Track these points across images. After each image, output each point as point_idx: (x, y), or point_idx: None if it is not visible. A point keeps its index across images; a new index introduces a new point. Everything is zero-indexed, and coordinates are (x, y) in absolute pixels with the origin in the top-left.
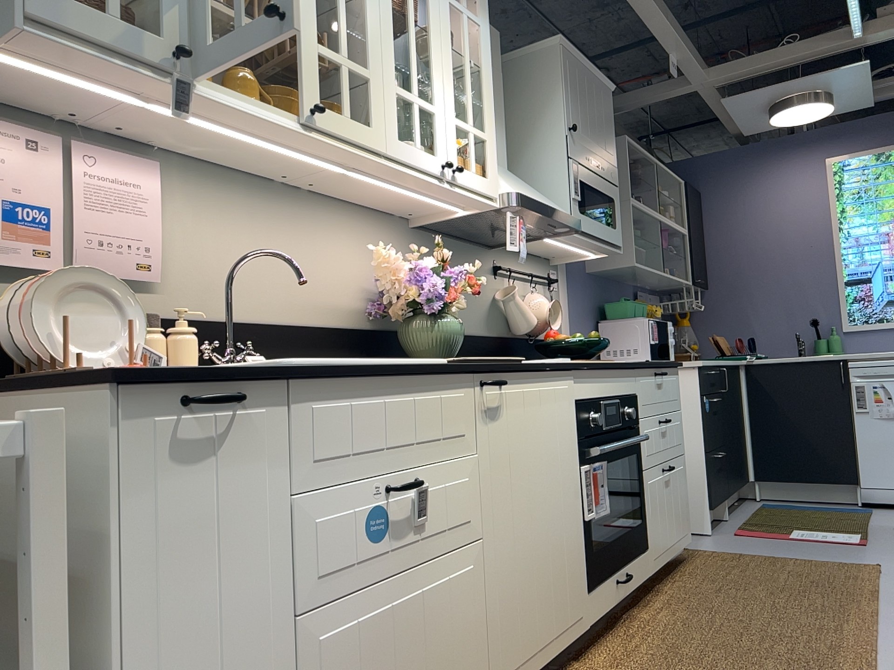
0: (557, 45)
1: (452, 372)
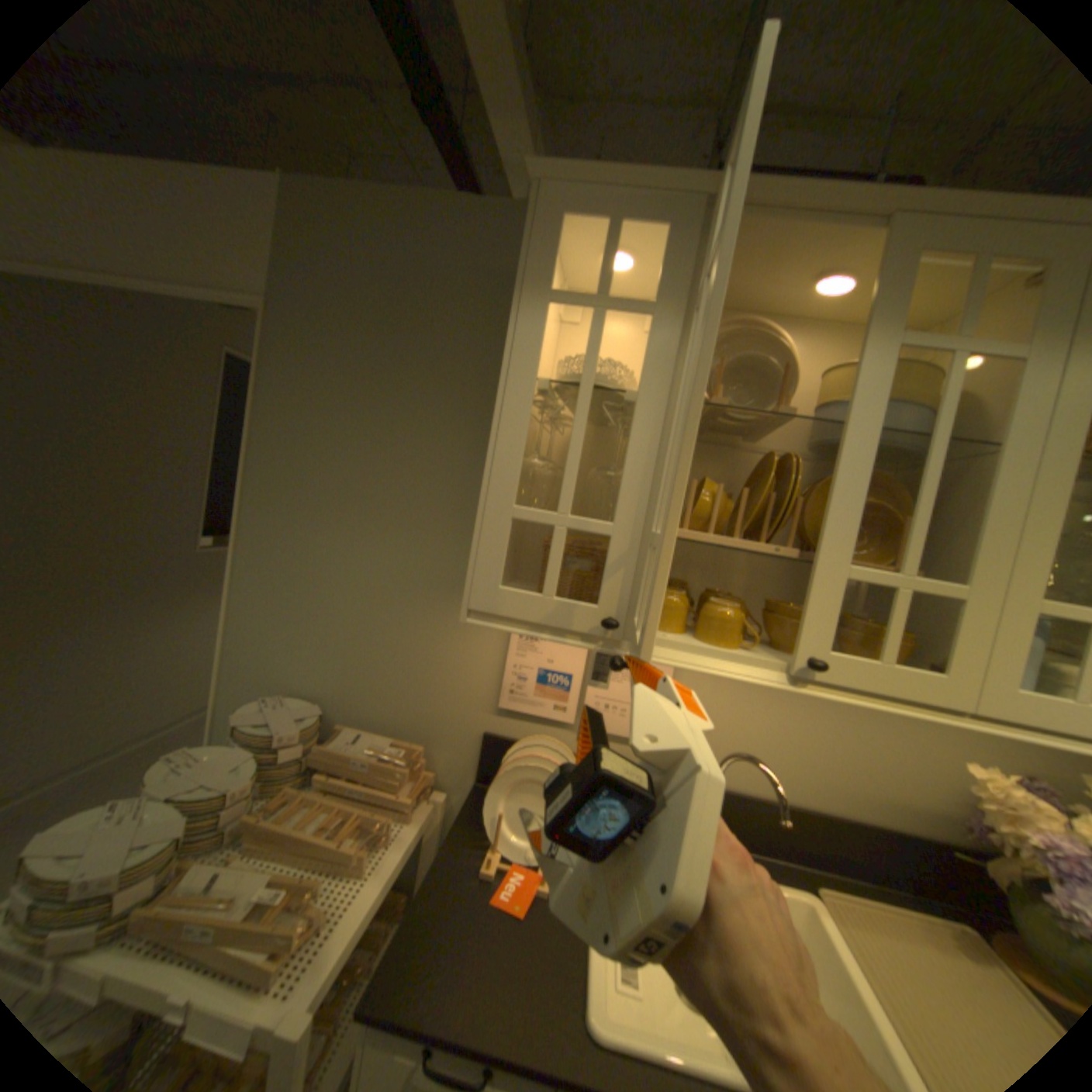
0: None
1: None
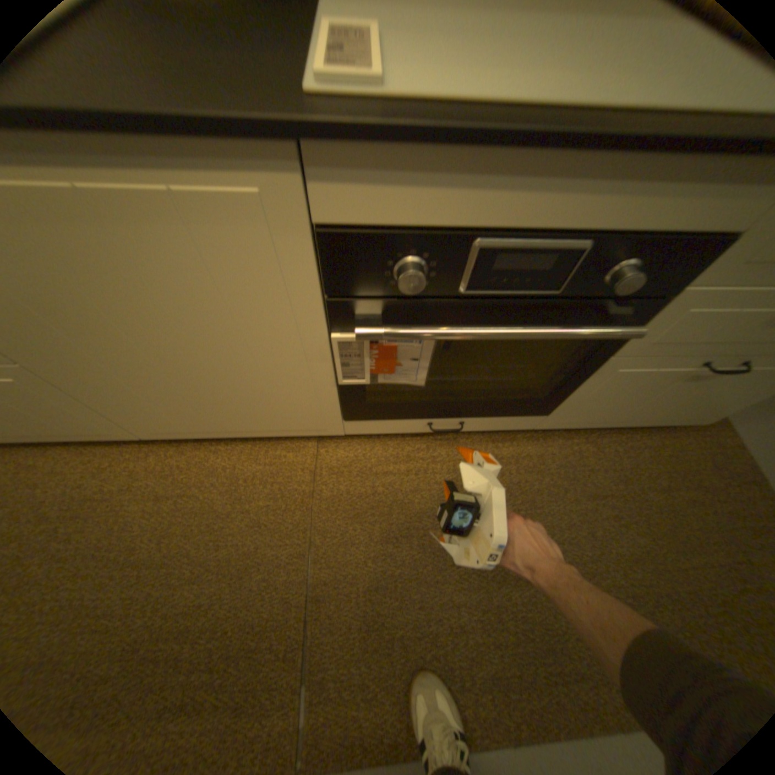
0: None
1: None
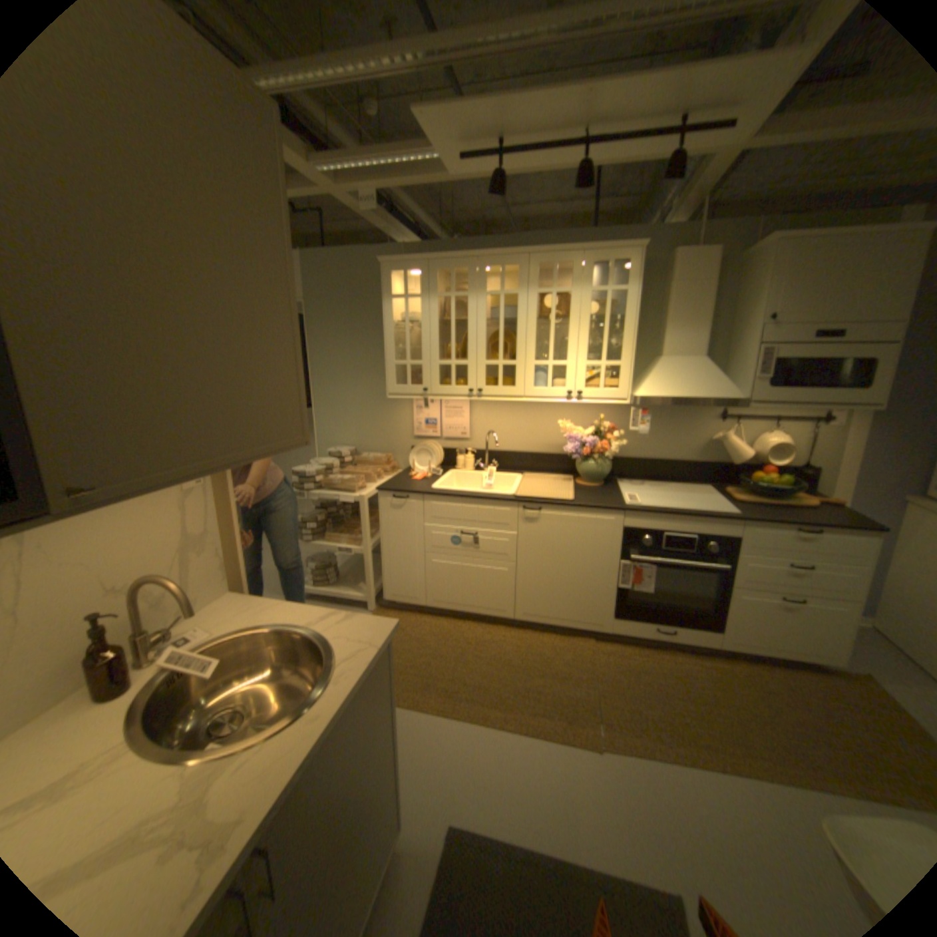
0: (775, 239)
1: (500, 501)
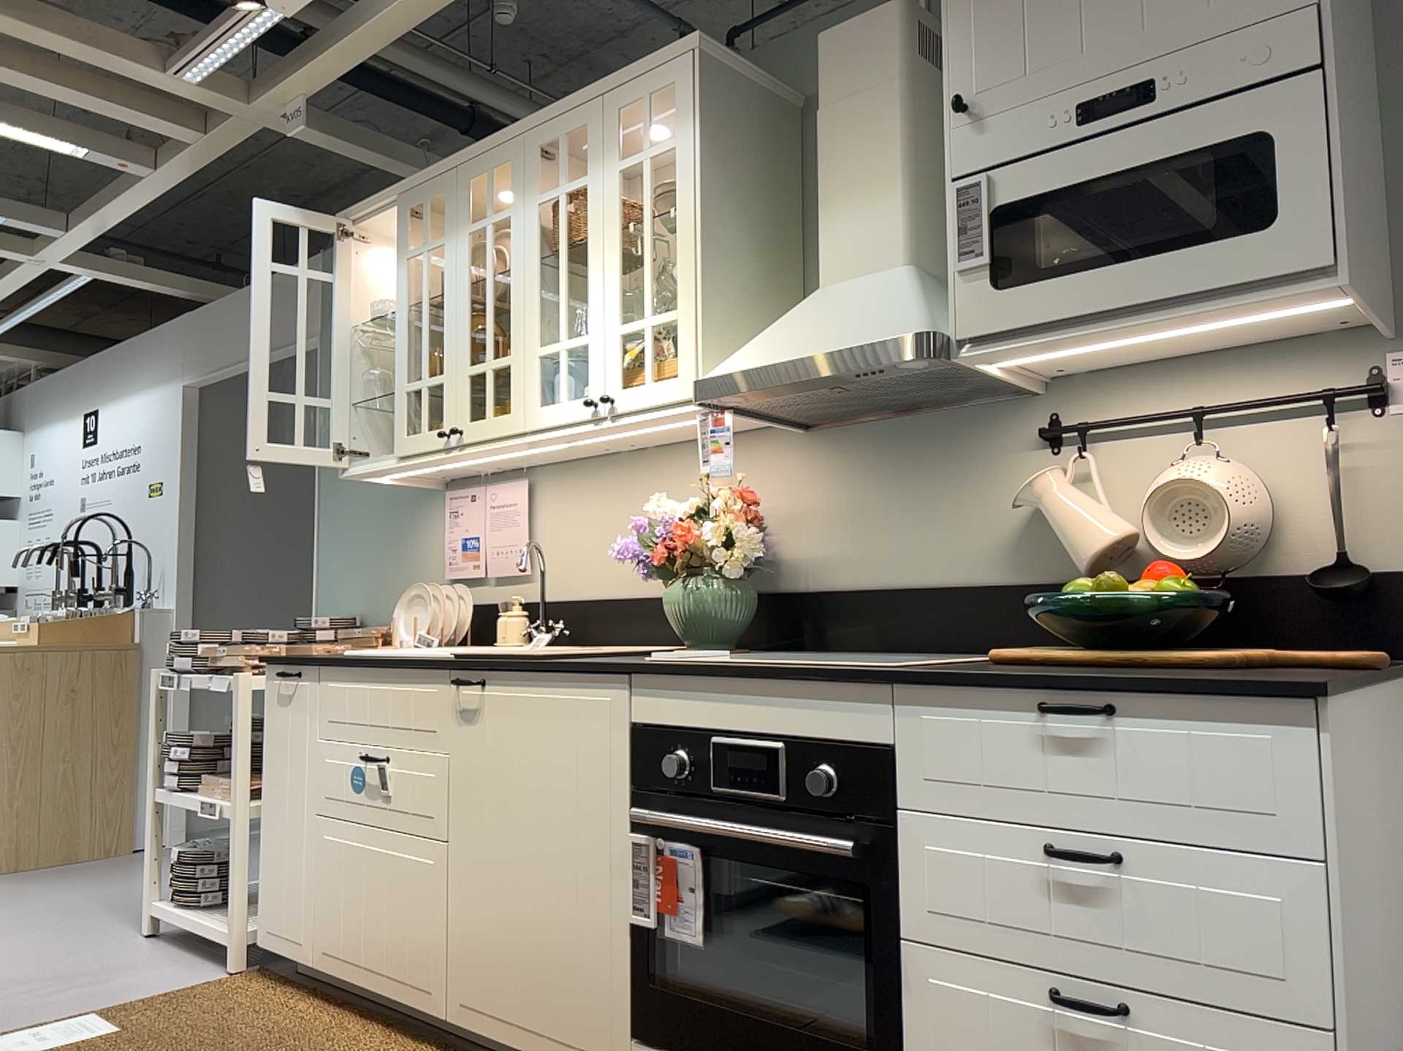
0: None
1: (419, 667)
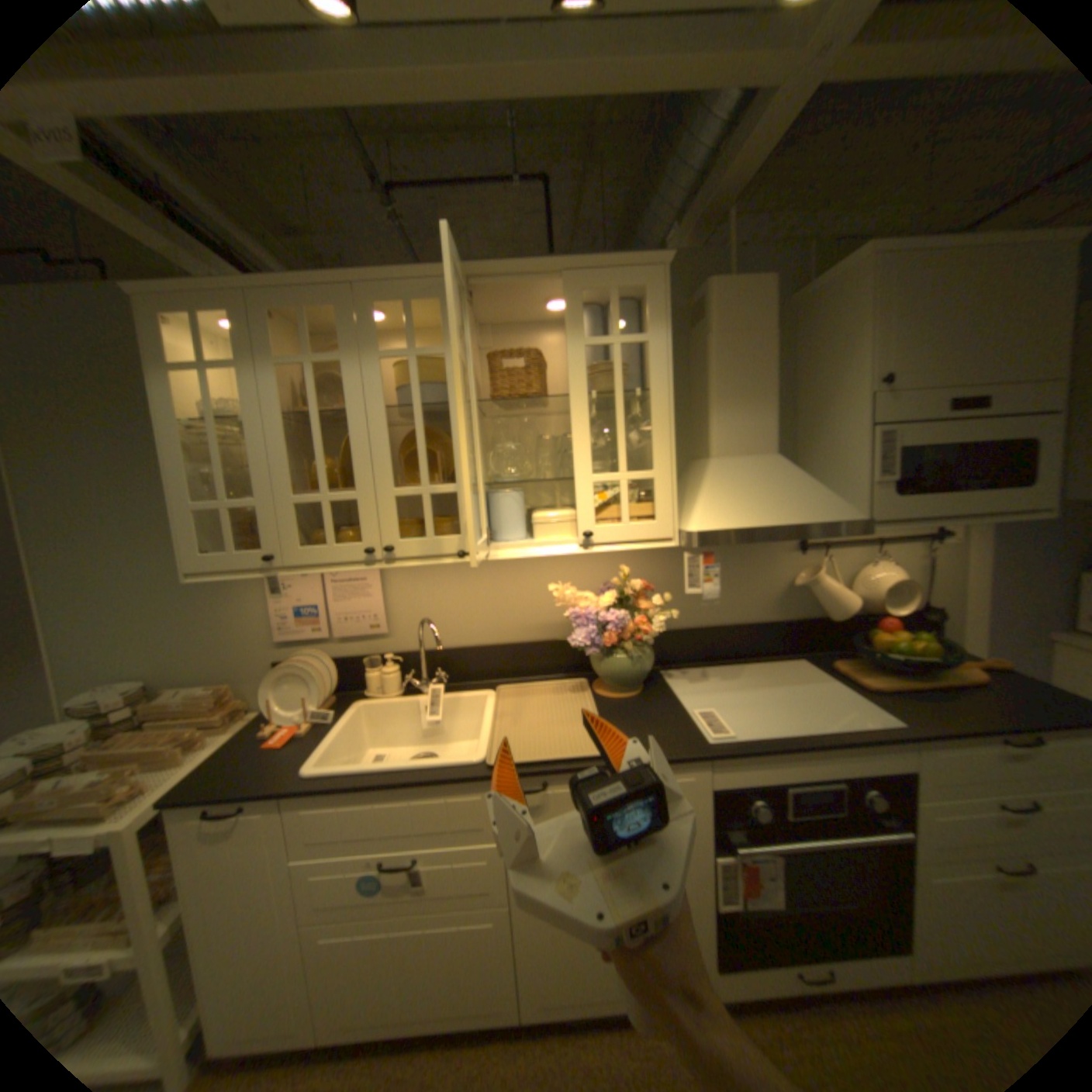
0: (871, 253)
1: (459, 784)
